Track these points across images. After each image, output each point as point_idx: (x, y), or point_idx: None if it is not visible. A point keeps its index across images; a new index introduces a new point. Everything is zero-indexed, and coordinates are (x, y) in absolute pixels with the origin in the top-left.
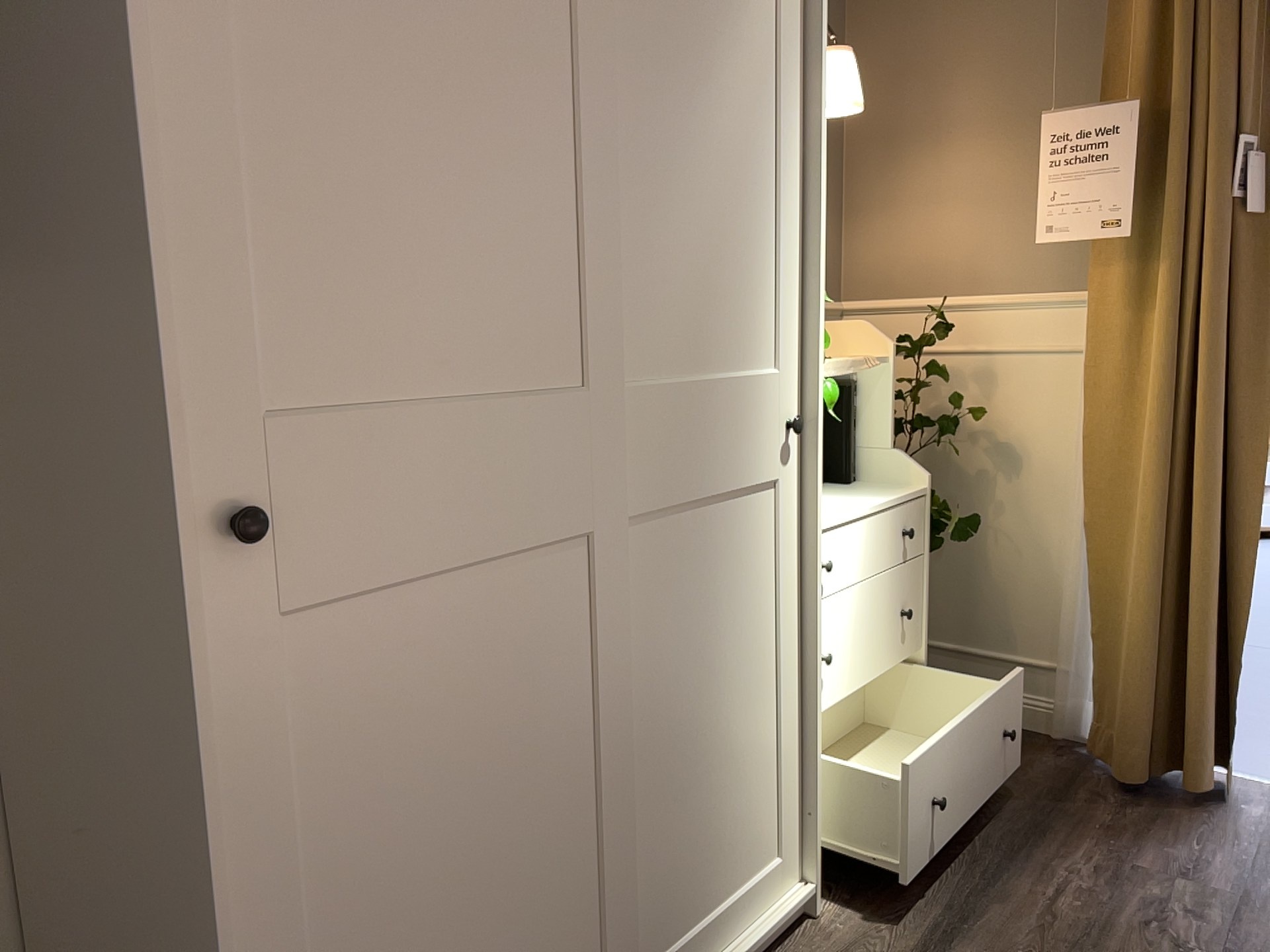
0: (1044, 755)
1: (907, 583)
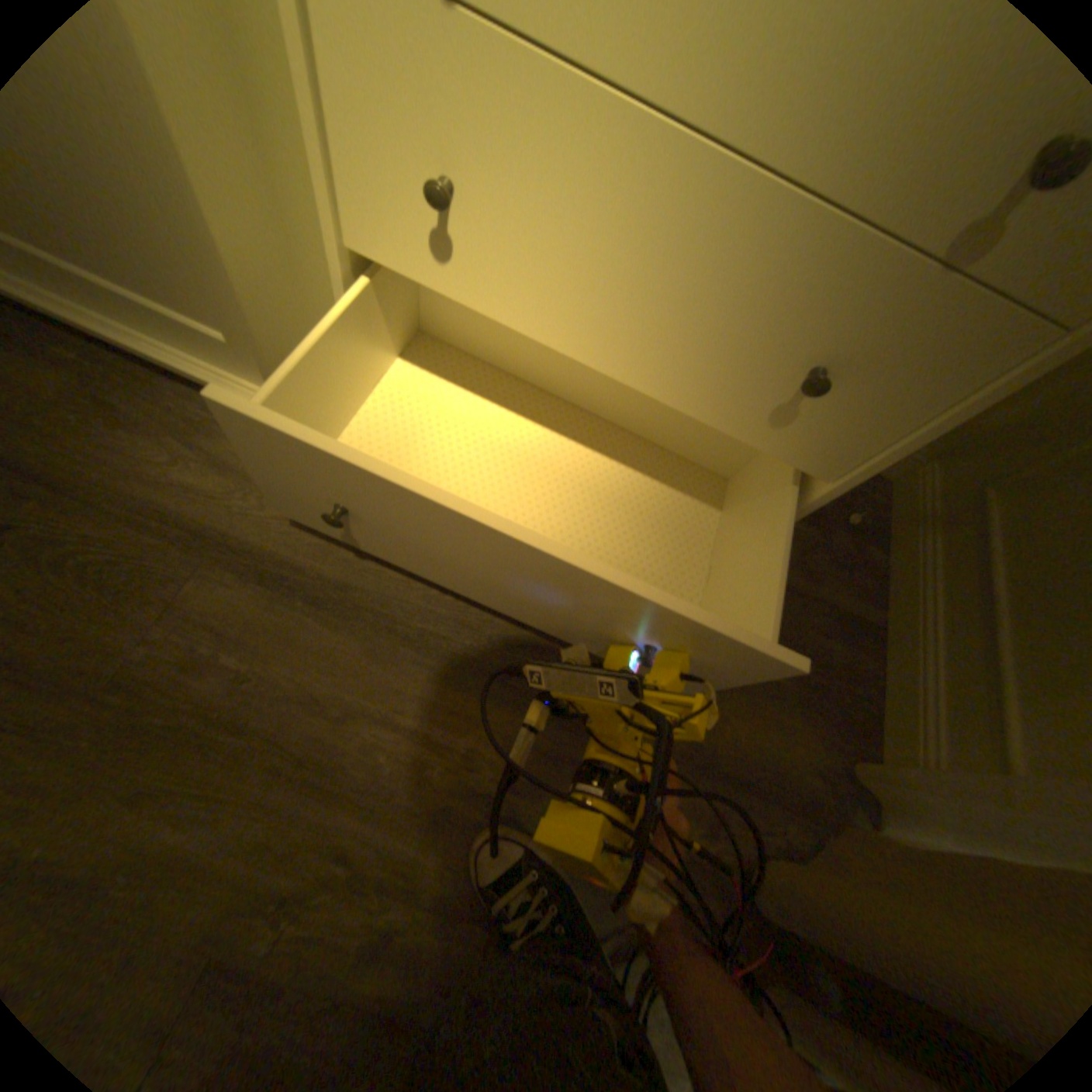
0: (817, 747)
1: (895, 318)
